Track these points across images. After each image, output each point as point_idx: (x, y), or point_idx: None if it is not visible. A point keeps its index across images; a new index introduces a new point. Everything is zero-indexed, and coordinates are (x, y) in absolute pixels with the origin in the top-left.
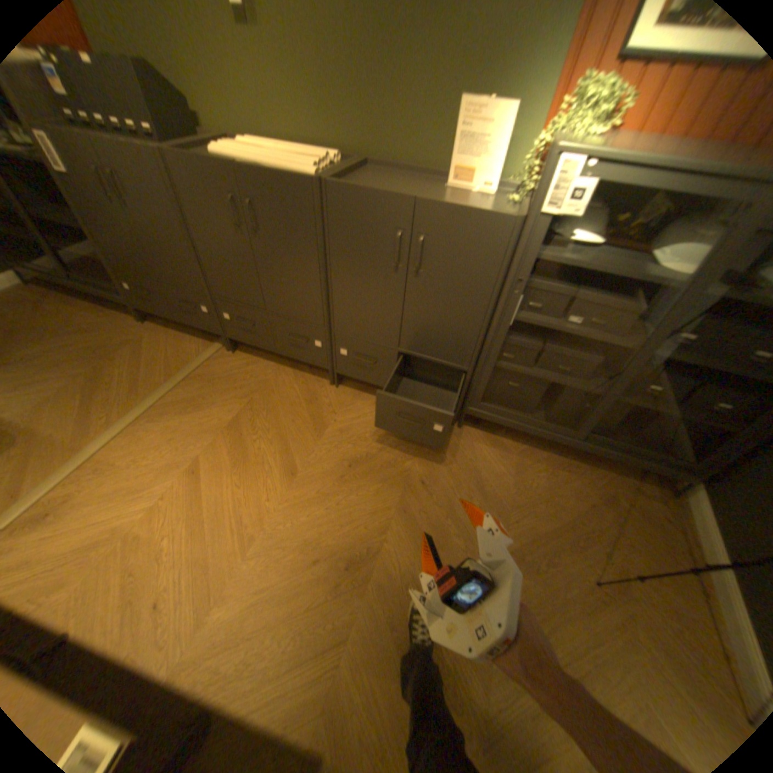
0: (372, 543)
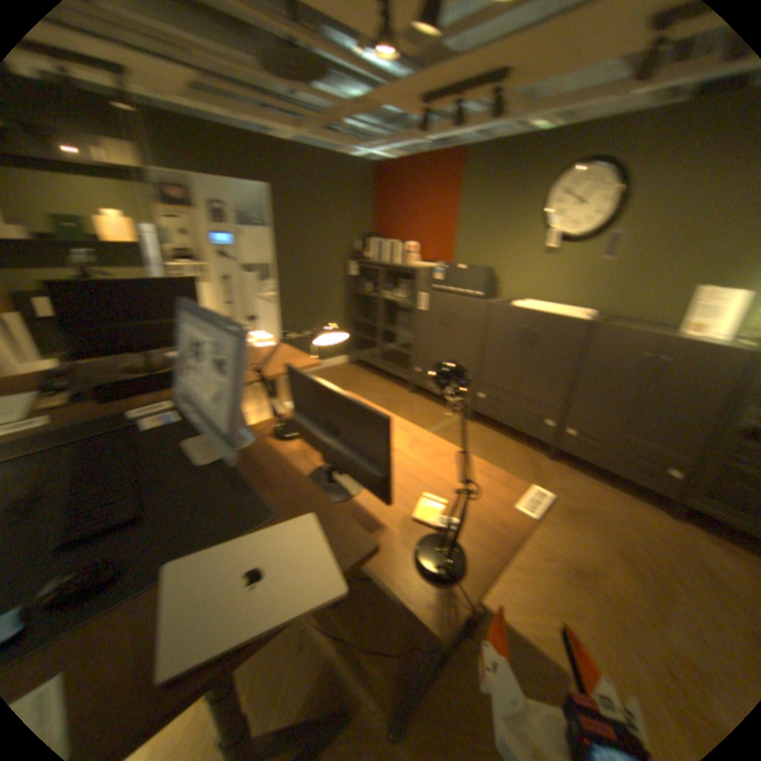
0: (600, 570)
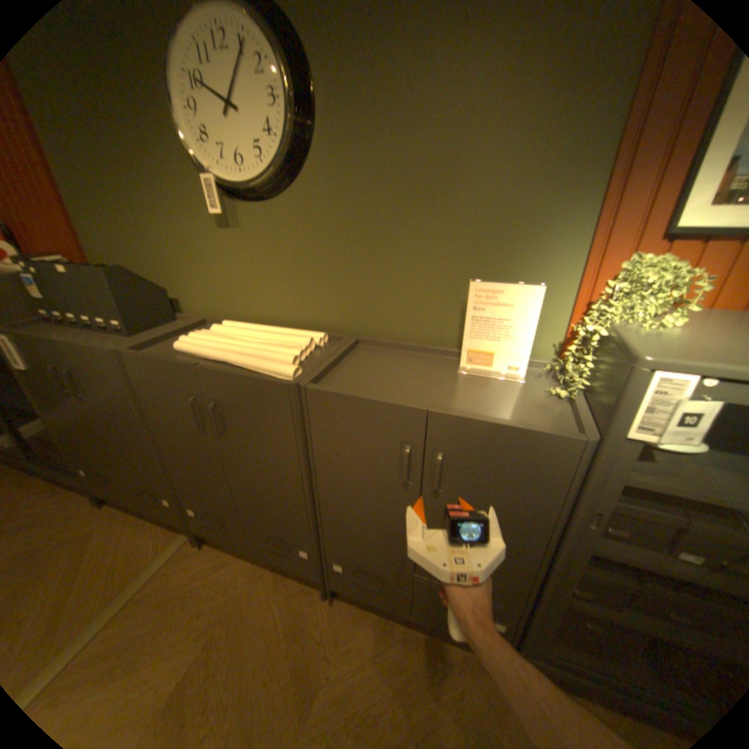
0: None
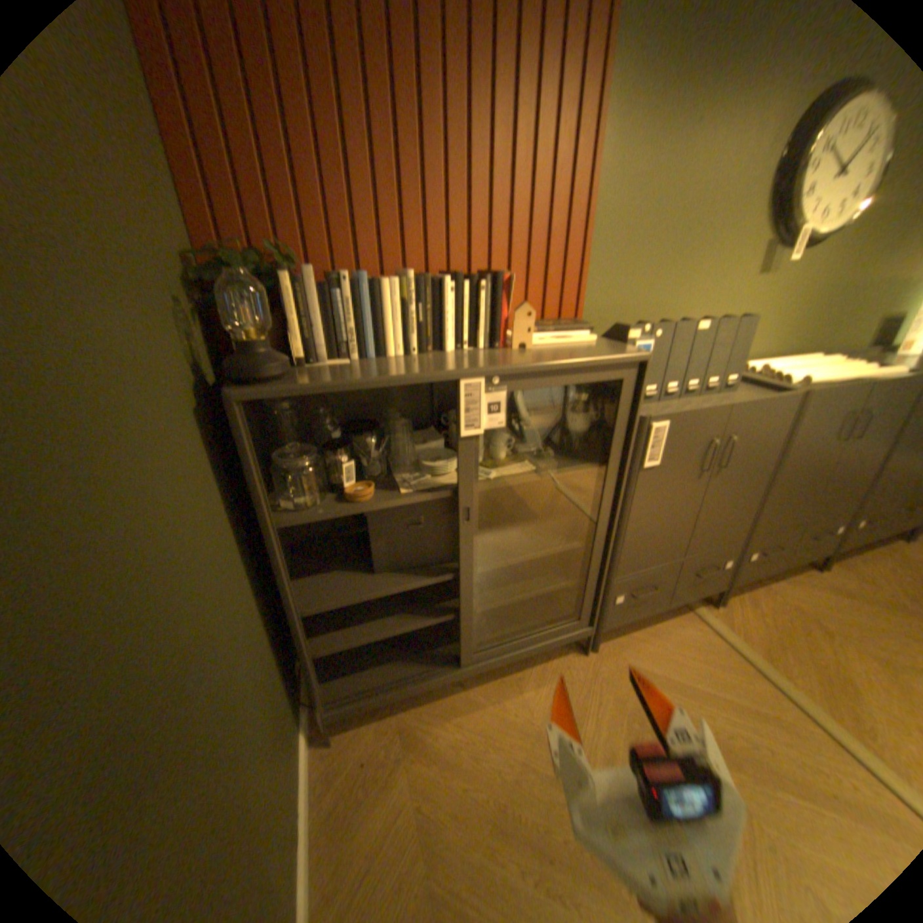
0: None
